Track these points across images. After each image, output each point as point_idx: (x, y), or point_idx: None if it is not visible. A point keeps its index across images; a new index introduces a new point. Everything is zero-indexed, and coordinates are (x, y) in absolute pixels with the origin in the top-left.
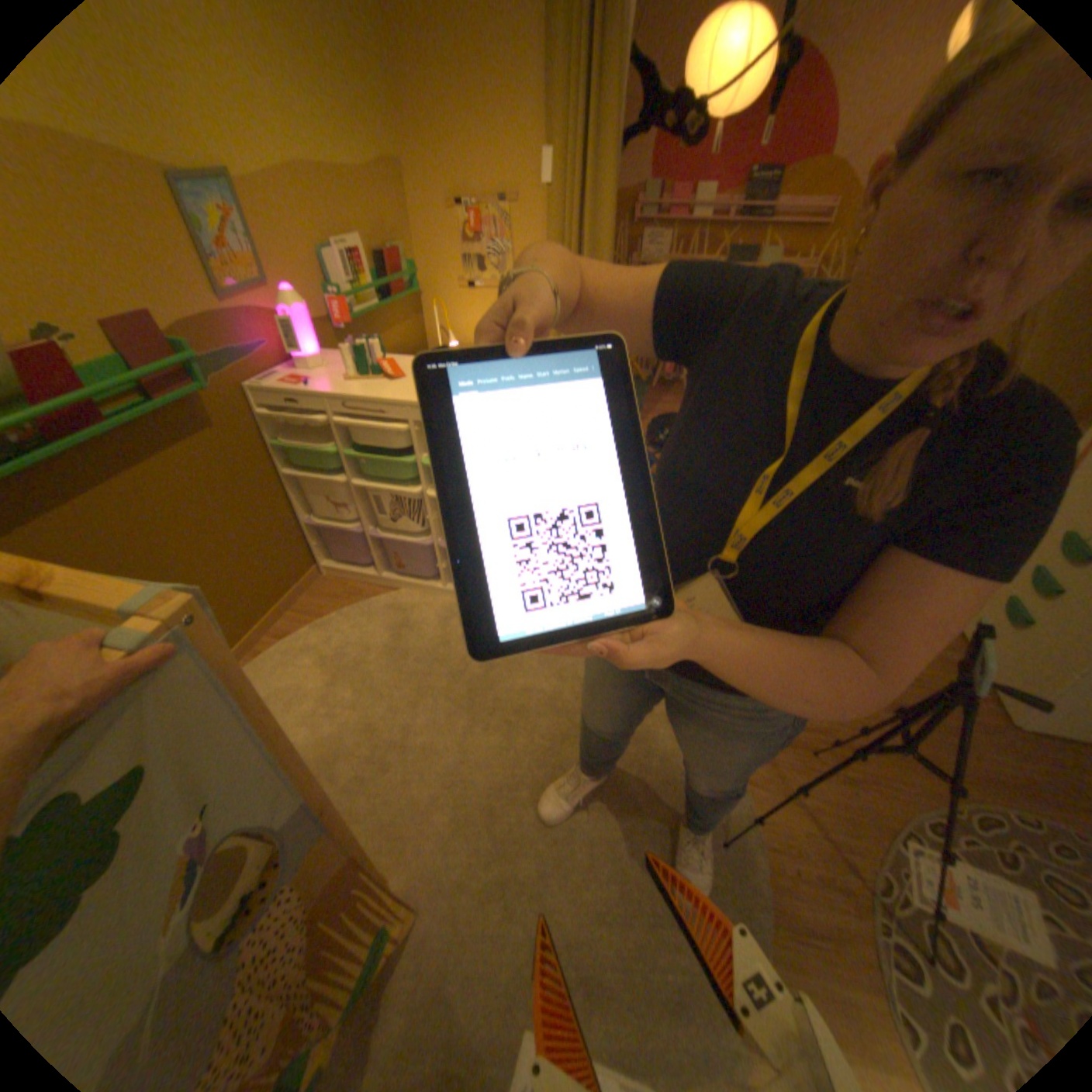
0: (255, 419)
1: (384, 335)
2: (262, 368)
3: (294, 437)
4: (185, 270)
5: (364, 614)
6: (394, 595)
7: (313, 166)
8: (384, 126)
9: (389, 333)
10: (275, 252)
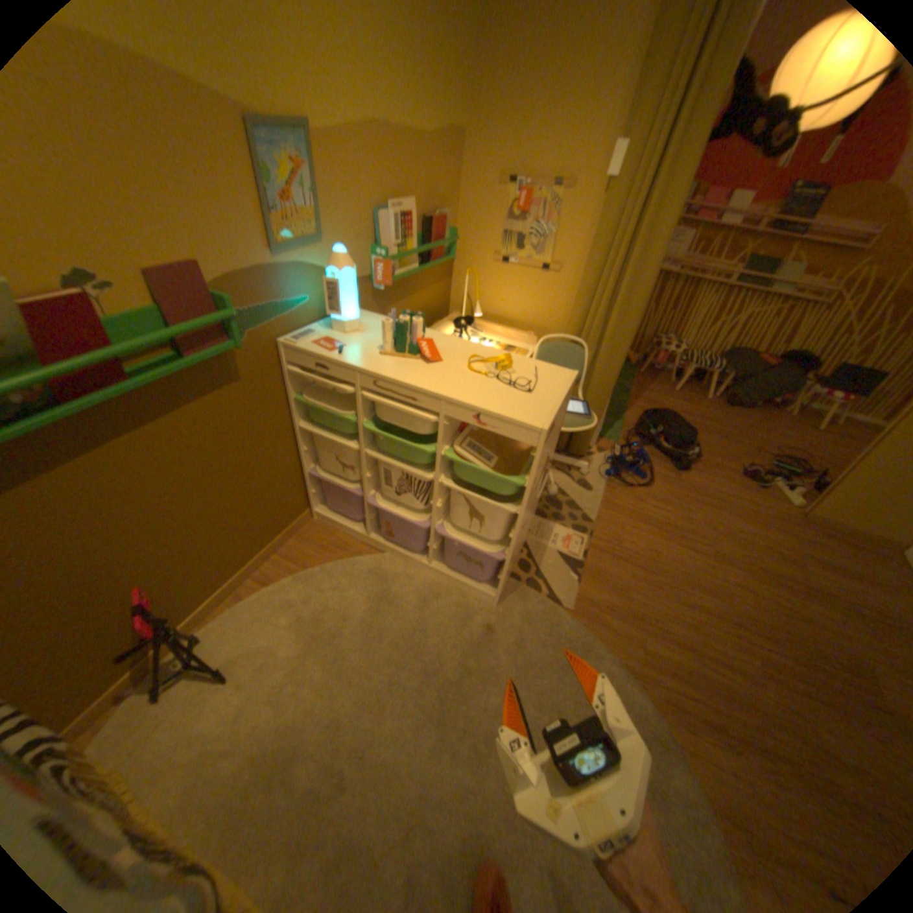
0: (283, 373)
1: (415, 296)
2: (300, 323)
3: (317, 395)
4: (246, 221)
5: (347, 574)
6: (379, 558)
7: (390, 127)
8: (460, 95)
9: (420, 294)
10: (336, 209)
